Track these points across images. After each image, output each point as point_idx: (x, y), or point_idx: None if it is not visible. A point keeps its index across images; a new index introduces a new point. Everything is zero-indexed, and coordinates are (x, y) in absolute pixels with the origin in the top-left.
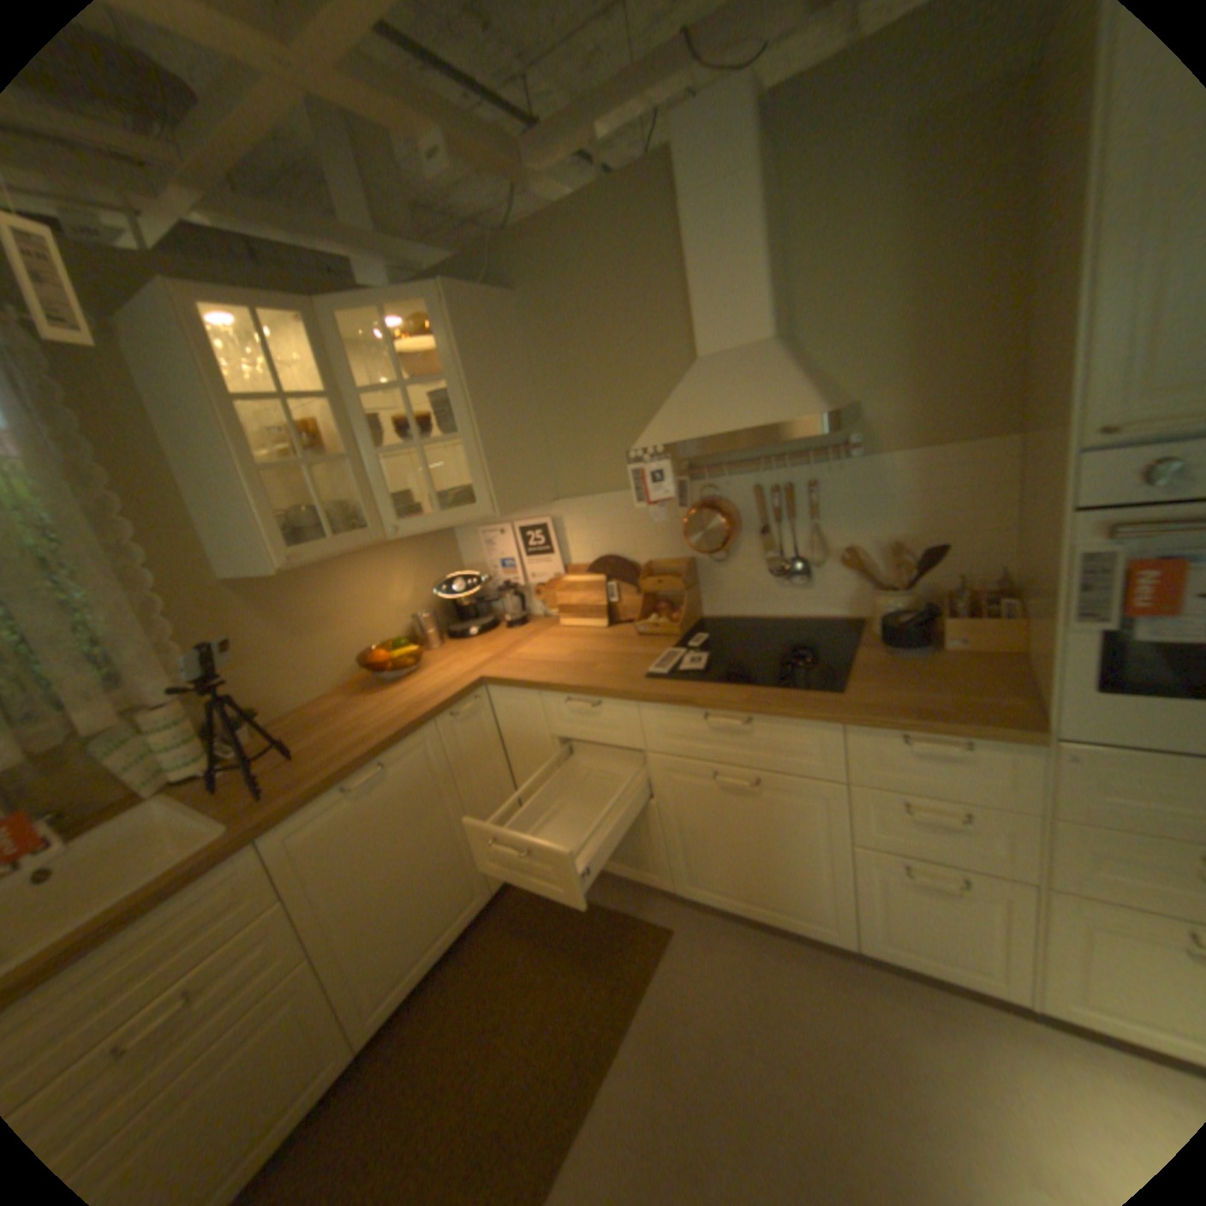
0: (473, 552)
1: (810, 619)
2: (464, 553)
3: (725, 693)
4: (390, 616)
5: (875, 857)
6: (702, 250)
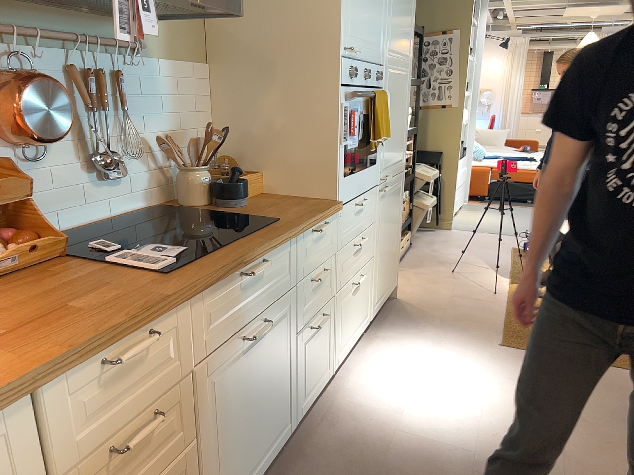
0: None
1: (121, 217)
2: None
3: (245, 246)
4: None
5: (301, 335)
6: None
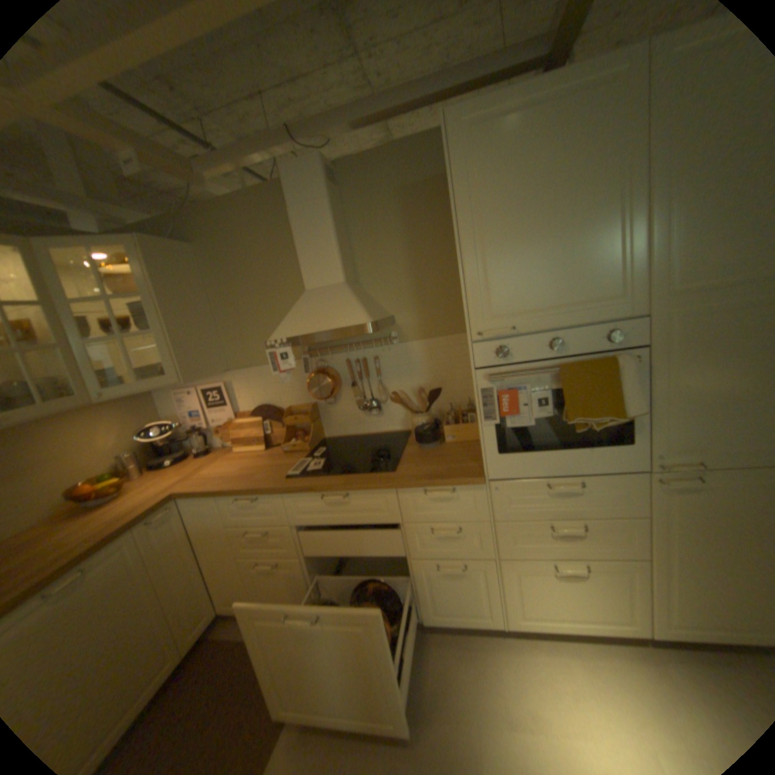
0: (166, 410)
1: (383, 434)
2: (159, 411)
3: (332, 482)
4: (94, 460)
5: (421, 564)
6: (301, 236)
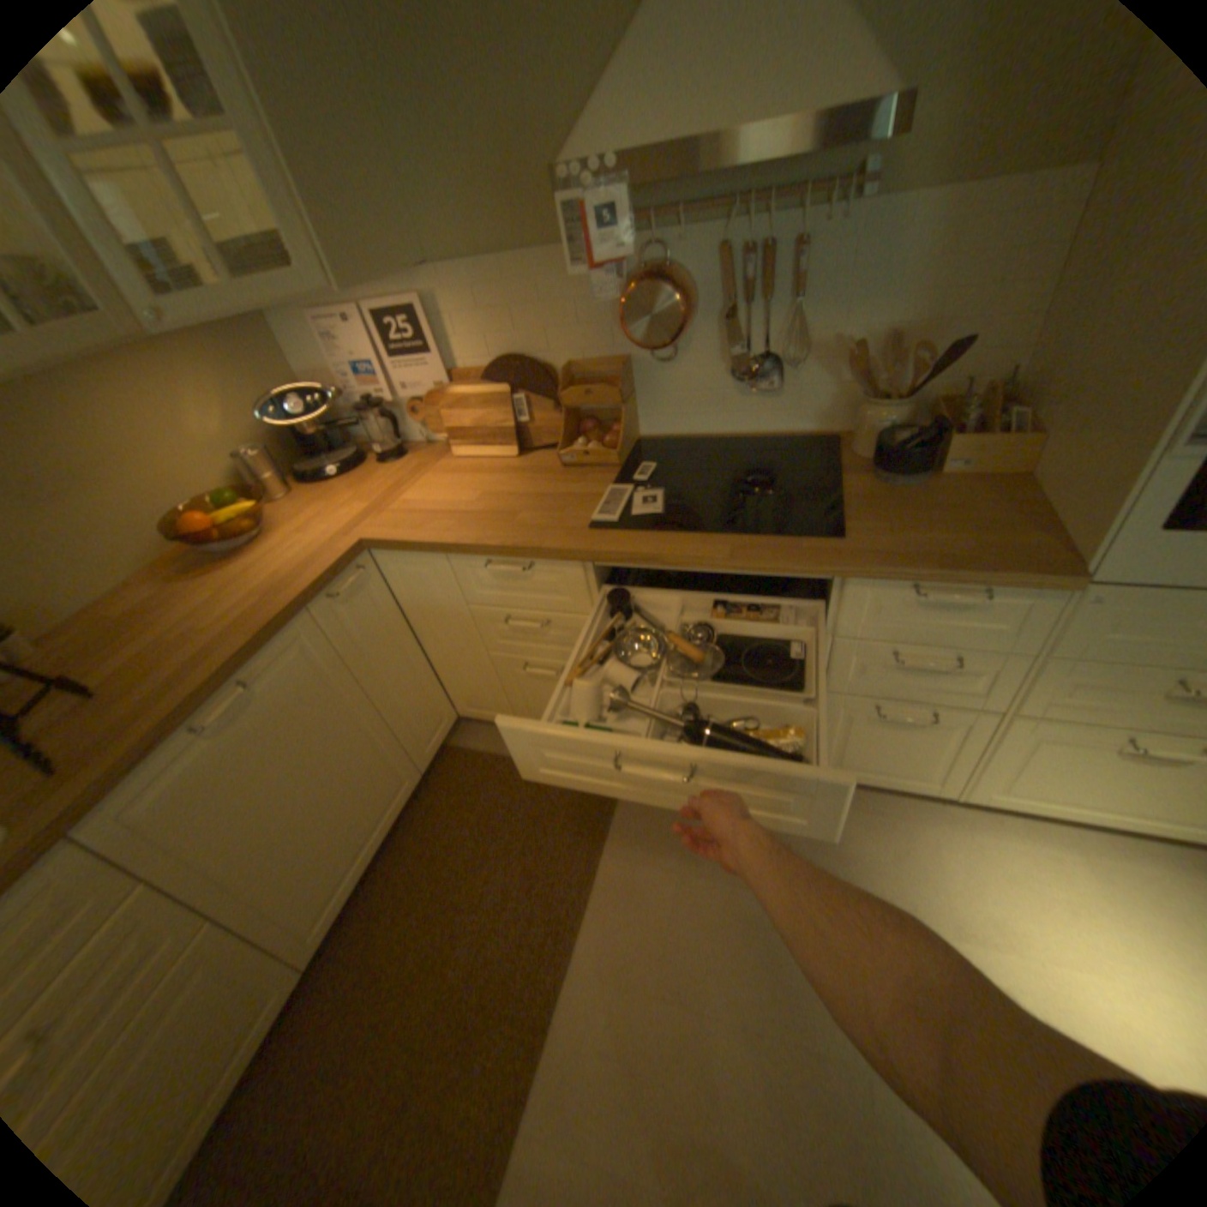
0: (302, 351)
1: (770, 436)
2: (288, 352)
3: (698, 545)
4: (194, 455)
5: (844, 699)
6: None
